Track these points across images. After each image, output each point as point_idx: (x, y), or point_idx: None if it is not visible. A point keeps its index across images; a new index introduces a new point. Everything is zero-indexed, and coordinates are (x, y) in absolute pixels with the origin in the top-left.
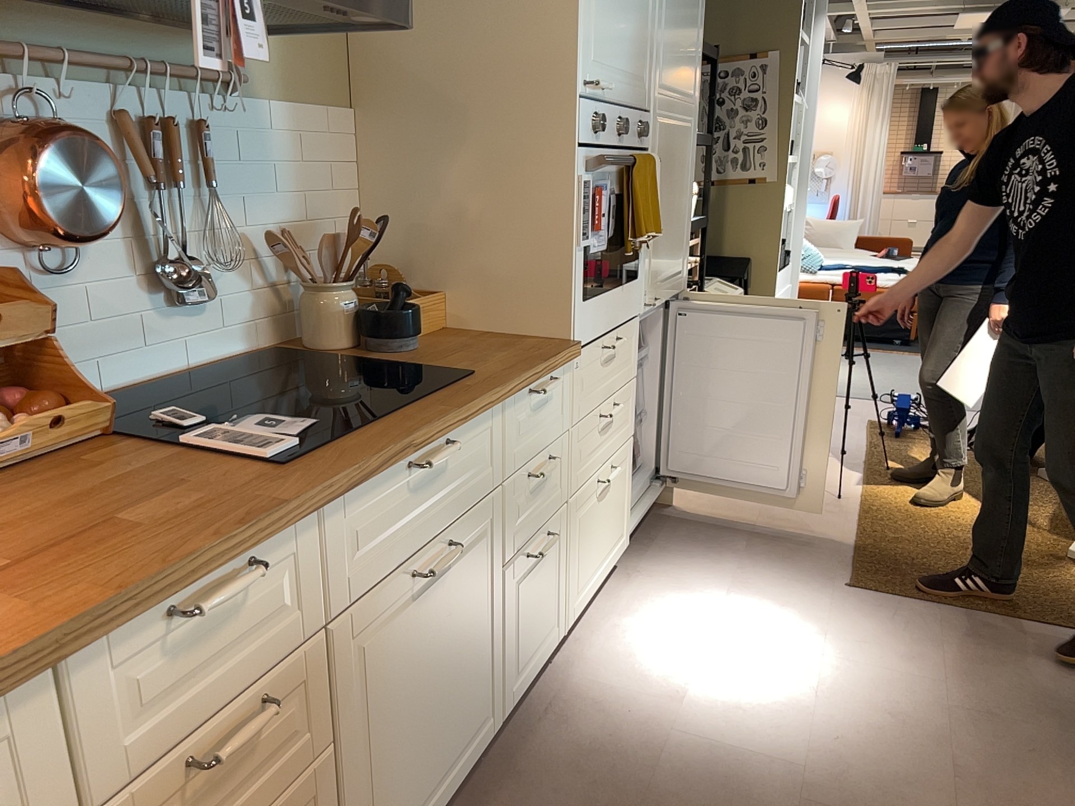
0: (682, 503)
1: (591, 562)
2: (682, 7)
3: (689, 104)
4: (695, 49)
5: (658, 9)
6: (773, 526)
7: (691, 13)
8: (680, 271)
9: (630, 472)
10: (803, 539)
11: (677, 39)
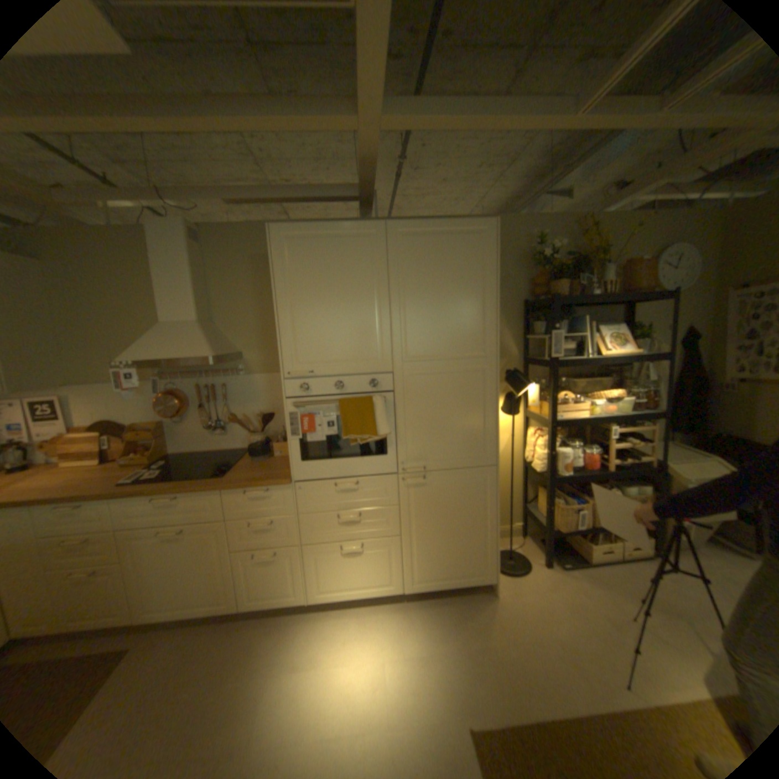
0: (506, 601)
1: (337, 583)
2: (439, 309)
3: (472, 358)
4: (476, 326)
5: (390, 321)
6: (524, 658)
7: (457, 308)
8: (477, 454)
9: (396, 555)
10: (522, 683)
11: (432, 328)
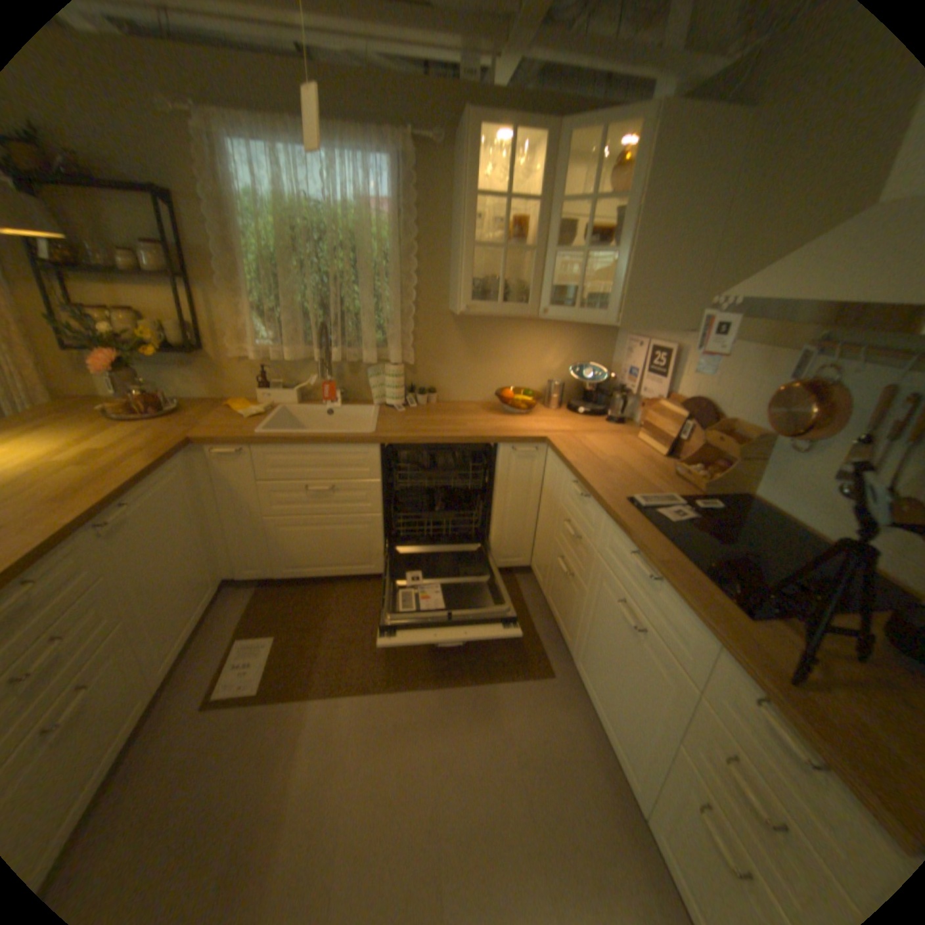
0: None
1: None
2: None
3: None
4: None
5: None
6: None
7: None
8: None
9: None
10: None
11: None
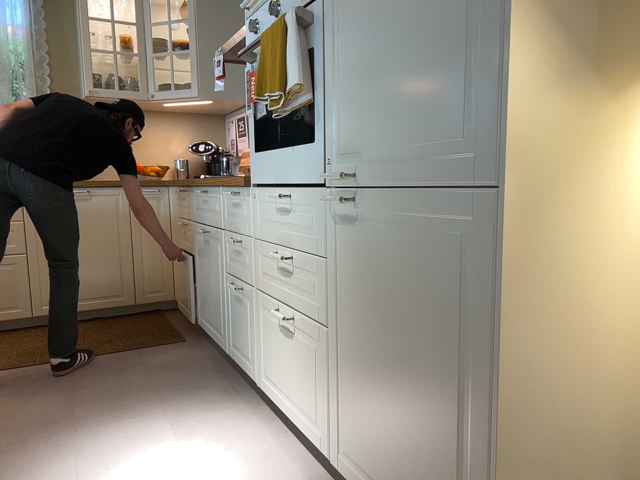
0: None
1: (277, 375)
2: None
3: None
4: None
5: None
6: None
7: None
8: (462, 143)
9: (327, 371)
10: None
11: None
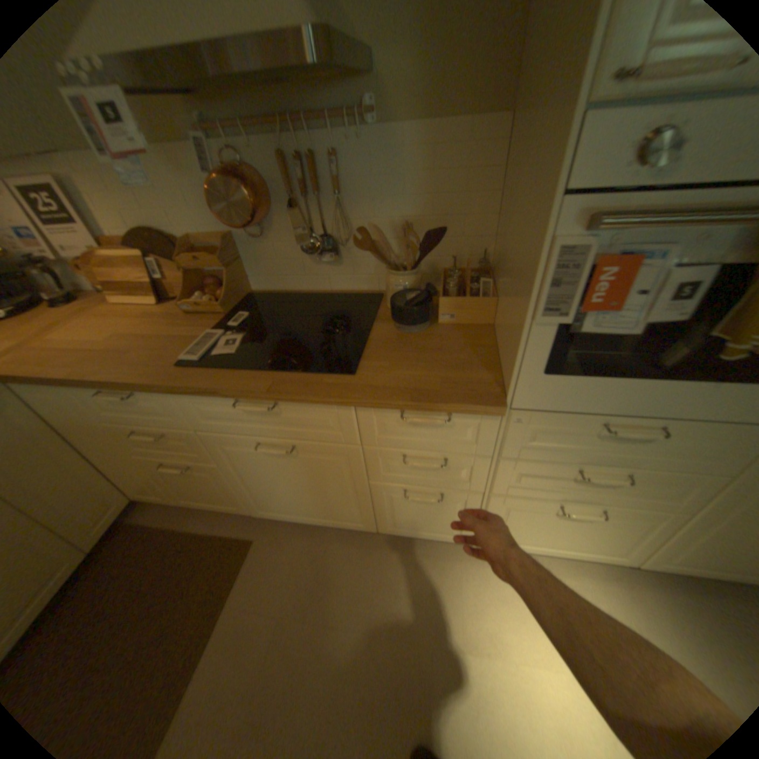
0: None
1: (532, 538)
2: None
3: None
4: None
5: None
6: None
7: None
8: None
9: (664, 533)
10: None
11: None
